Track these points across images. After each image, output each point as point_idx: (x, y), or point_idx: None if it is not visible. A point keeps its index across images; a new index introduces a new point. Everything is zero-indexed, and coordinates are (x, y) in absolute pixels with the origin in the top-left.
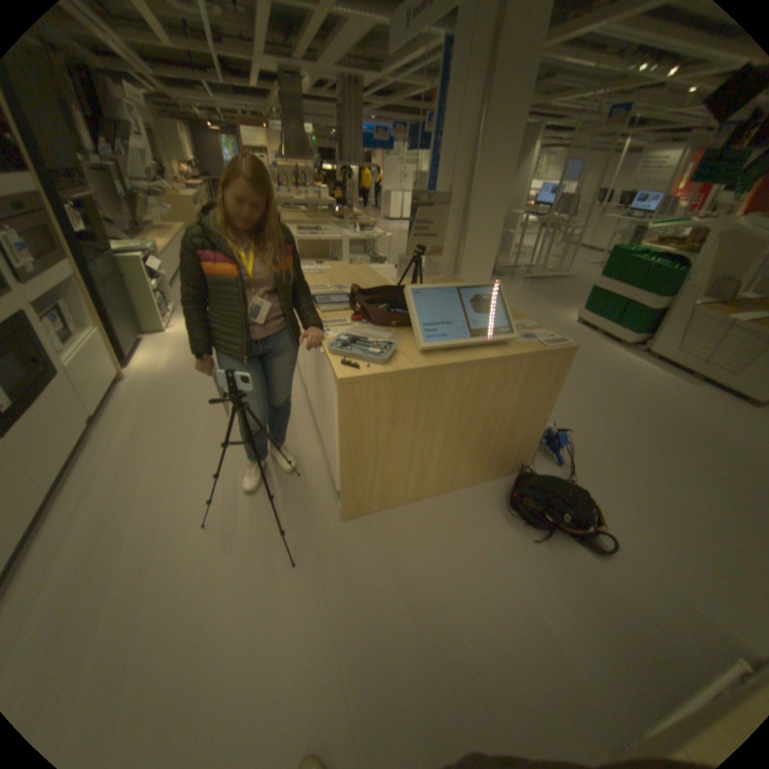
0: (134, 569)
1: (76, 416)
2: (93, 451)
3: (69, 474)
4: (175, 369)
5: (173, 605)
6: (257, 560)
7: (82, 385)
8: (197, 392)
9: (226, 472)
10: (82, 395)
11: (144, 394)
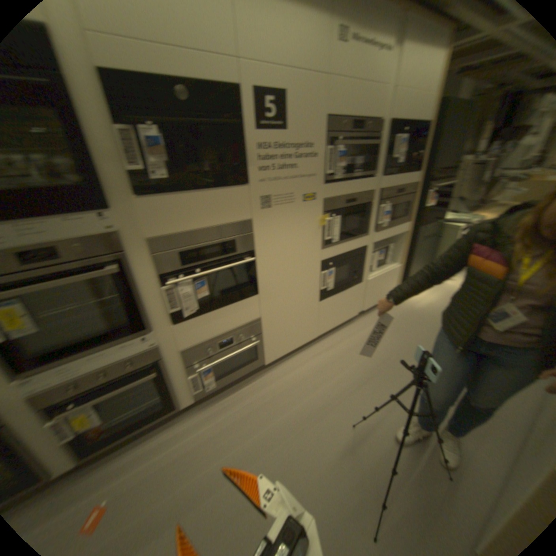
0: (312, 409)
1: (356, 308)
2: (351, 330)
3: (334, 334)
4: (430, 311)
5: (306, 451)
6: (361, 496)
7: (370, 293)
8: (431, 336)
9: (399, 410)
10: (366, 299)
11: (399, 315)
